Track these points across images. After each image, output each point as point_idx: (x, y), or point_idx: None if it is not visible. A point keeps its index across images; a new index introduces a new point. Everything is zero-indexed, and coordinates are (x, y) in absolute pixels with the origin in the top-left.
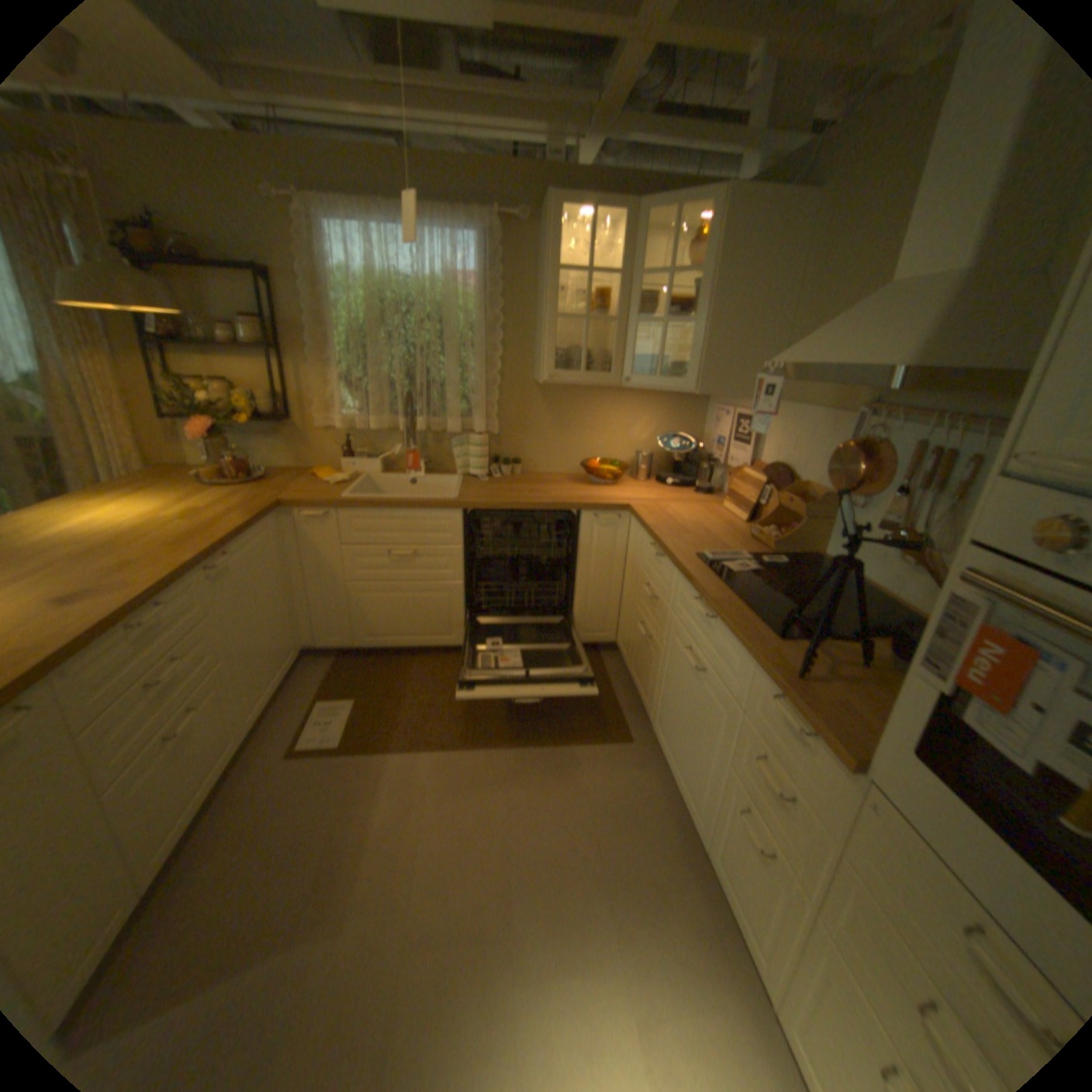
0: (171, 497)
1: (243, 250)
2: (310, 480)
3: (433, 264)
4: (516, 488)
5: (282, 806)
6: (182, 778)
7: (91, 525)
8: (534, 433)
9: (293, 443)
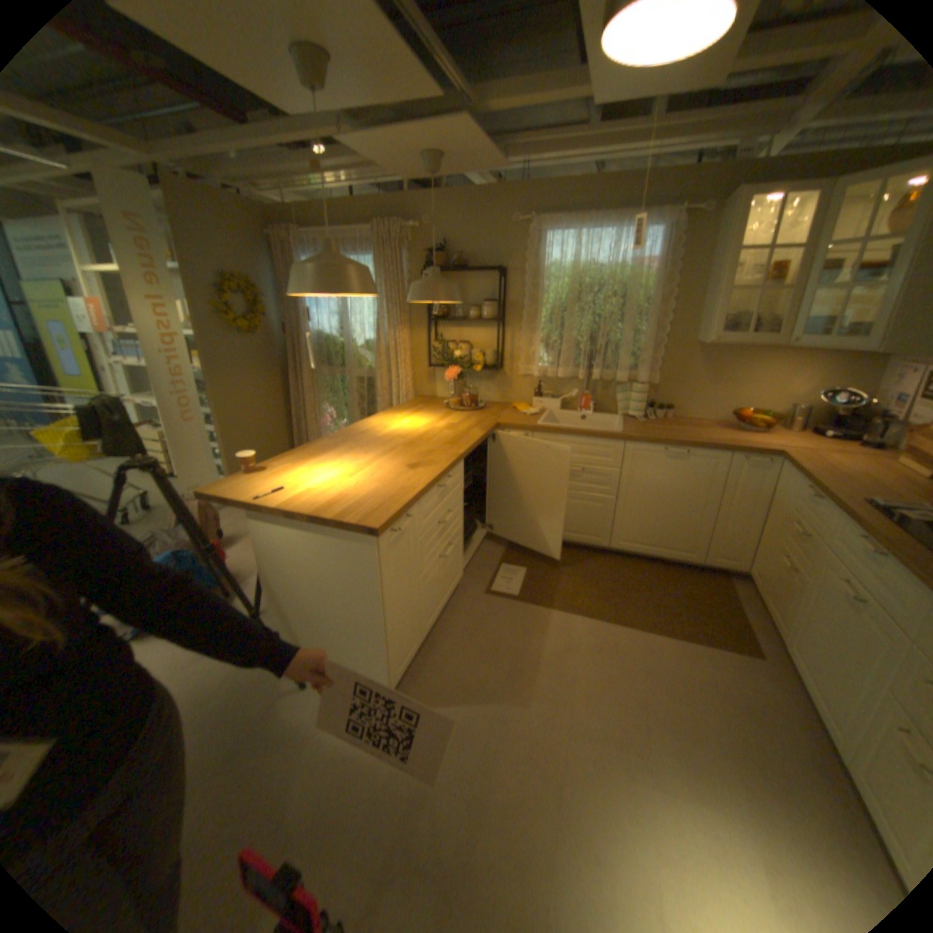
0: (436, 417)
1: (492, 258)
2: (512, 412)
3: (624, 254)
4: (670, 429)
5: (486, 622)
6: (440, 585)
7: (404, 429)
8: (689, 385)
9: (501, 386)
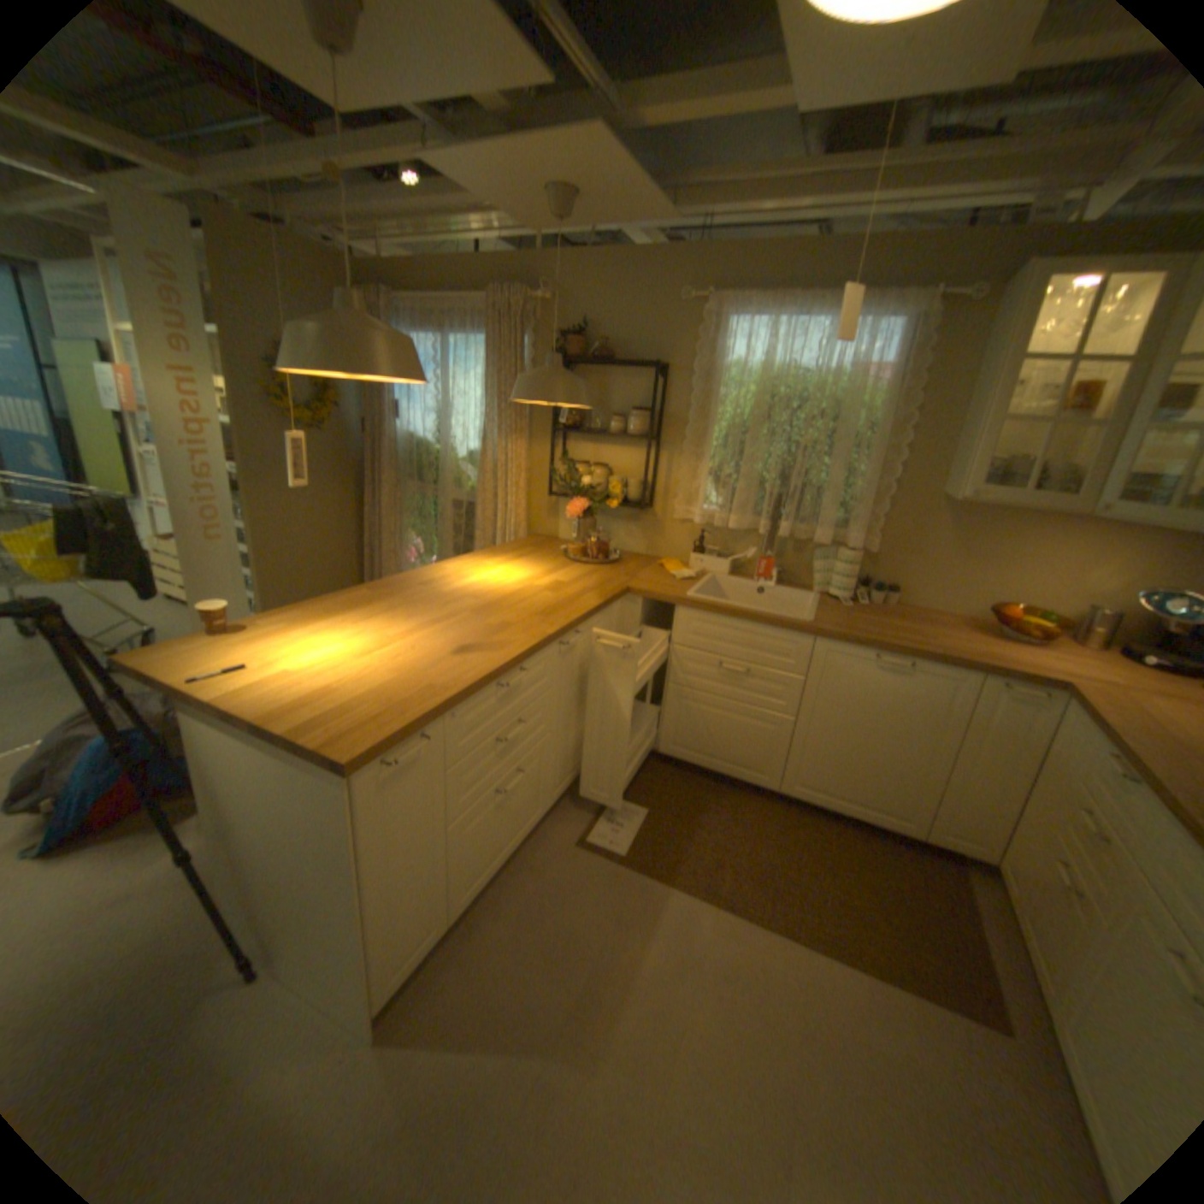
0: (543, 569)
1: (650, 349)
2: (657, 571)
3: (842, 356)
4: (890, 624)
5: (565, 898)
6: (497, 833)
7: (486, 584)
8: (927, 558)
9: (649, 532)
